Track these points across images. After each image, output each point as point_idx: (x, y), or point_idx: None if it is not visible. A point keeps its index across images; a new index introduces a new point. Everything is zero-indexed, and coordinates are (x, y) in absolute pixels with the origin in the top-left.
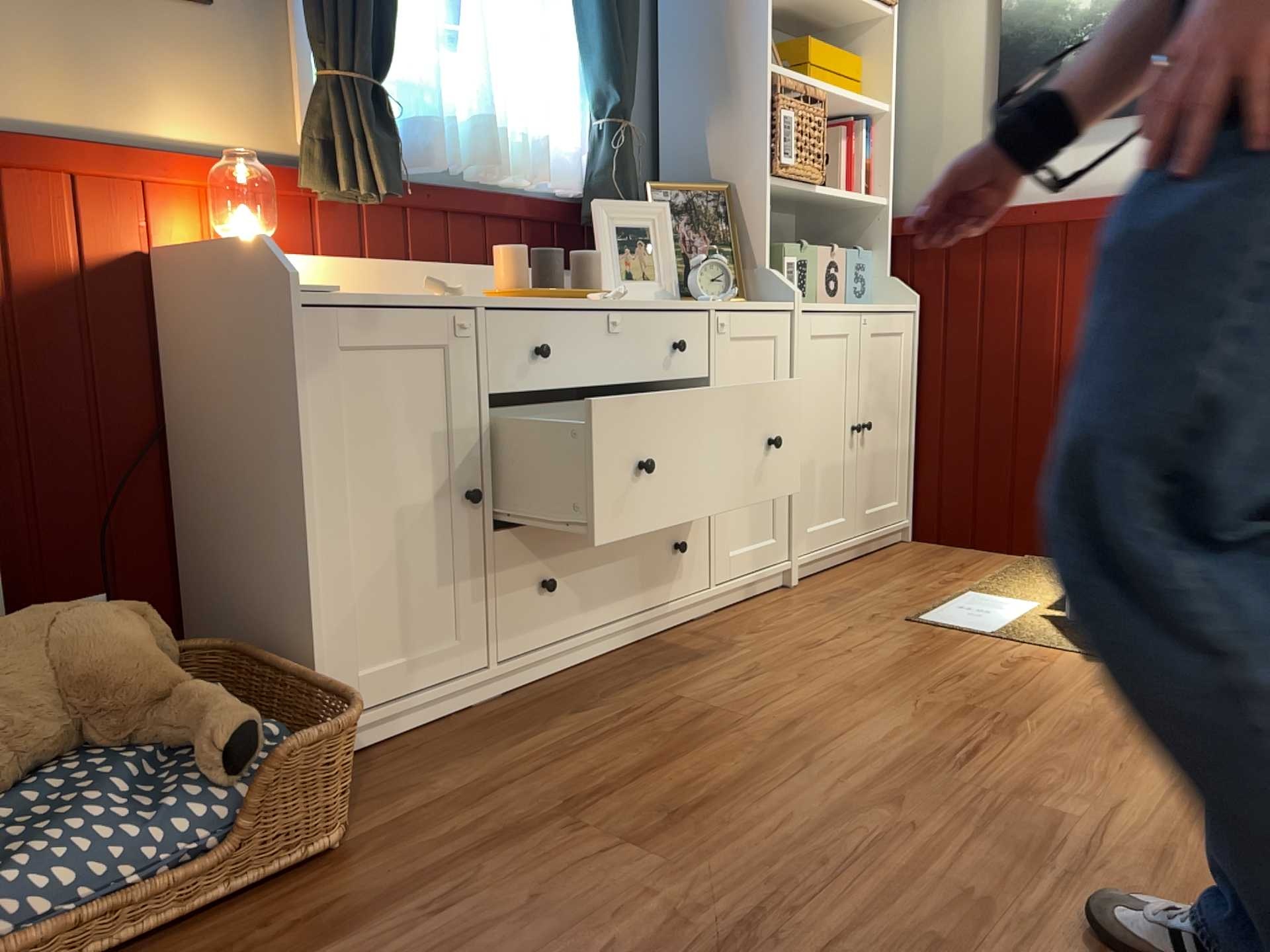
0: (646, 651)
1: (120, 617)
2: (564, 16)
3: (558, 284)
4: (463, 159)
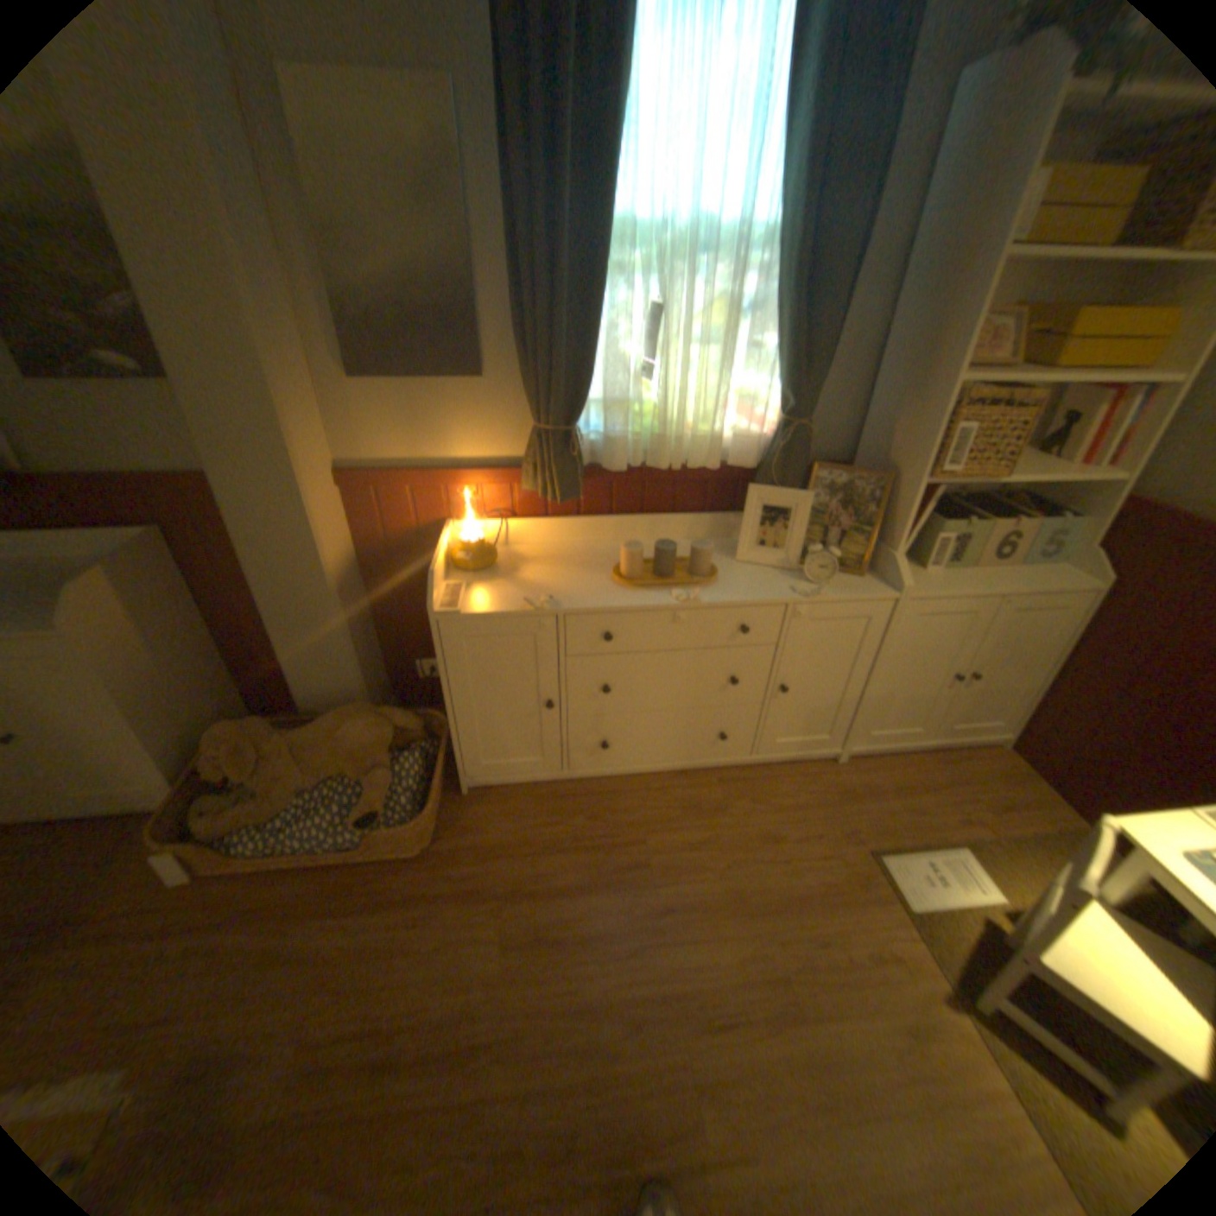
0: (677, 781)
1: (369, 726)
2: (767, 324)
3: (667, 569)
4: (648, 453)
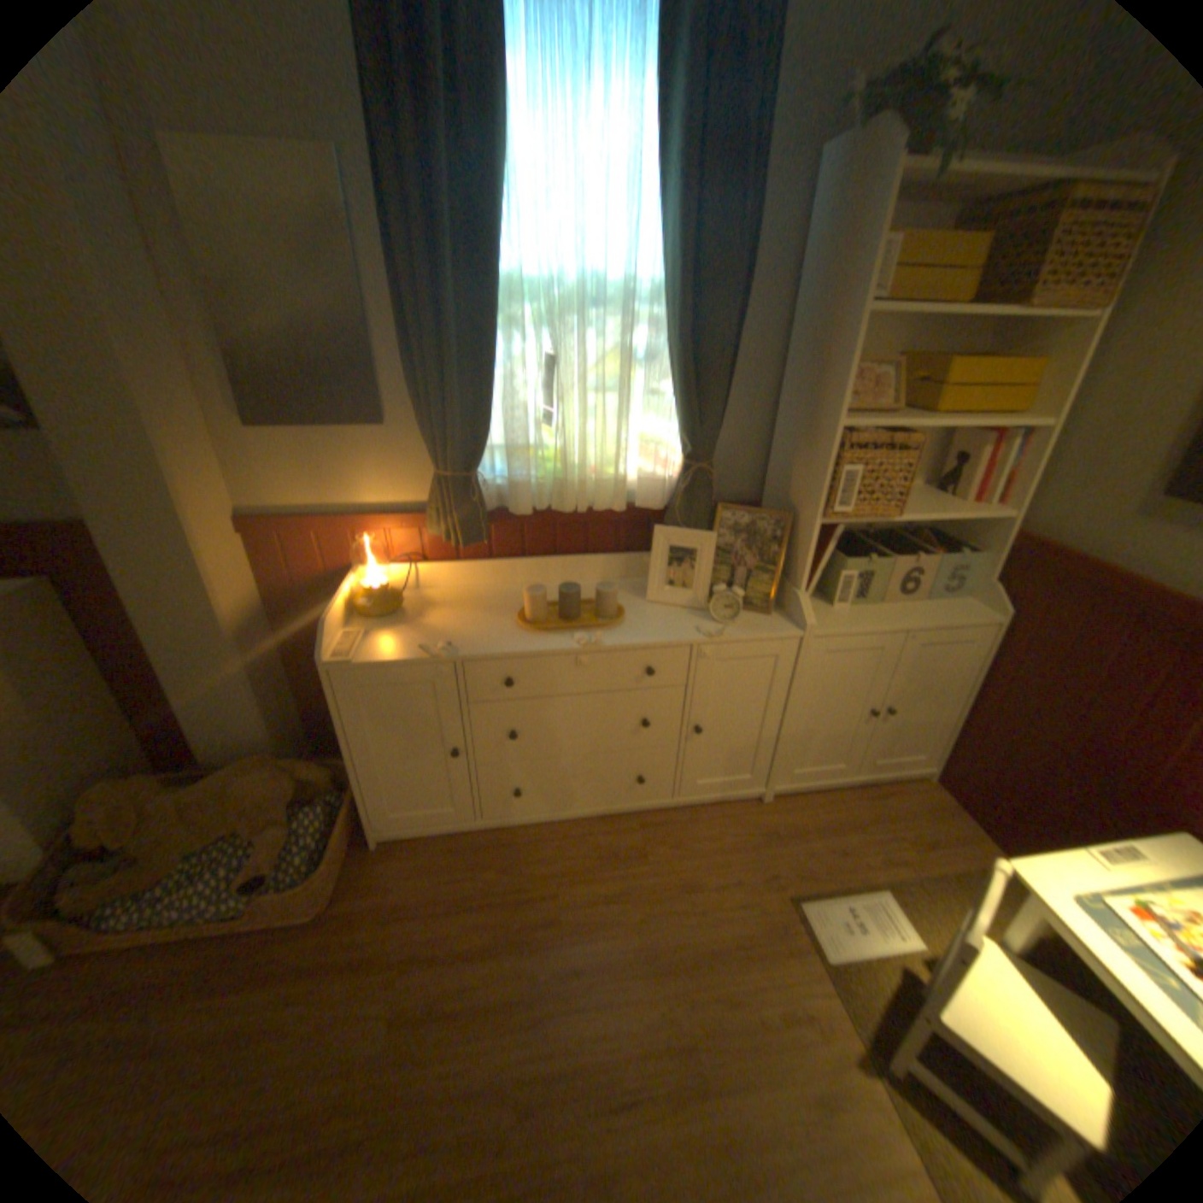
0: (598, 828)
1: (266, 781)
2: (661, 373)
3: (572, 611)
4: (554, 497)
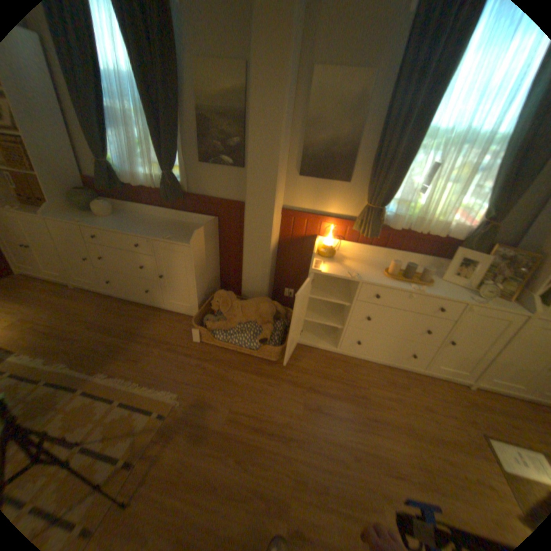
0: (386, 370)
1: (269, 307)
2: (489, 177)
3: (410, 275)
4: (412, 225)
